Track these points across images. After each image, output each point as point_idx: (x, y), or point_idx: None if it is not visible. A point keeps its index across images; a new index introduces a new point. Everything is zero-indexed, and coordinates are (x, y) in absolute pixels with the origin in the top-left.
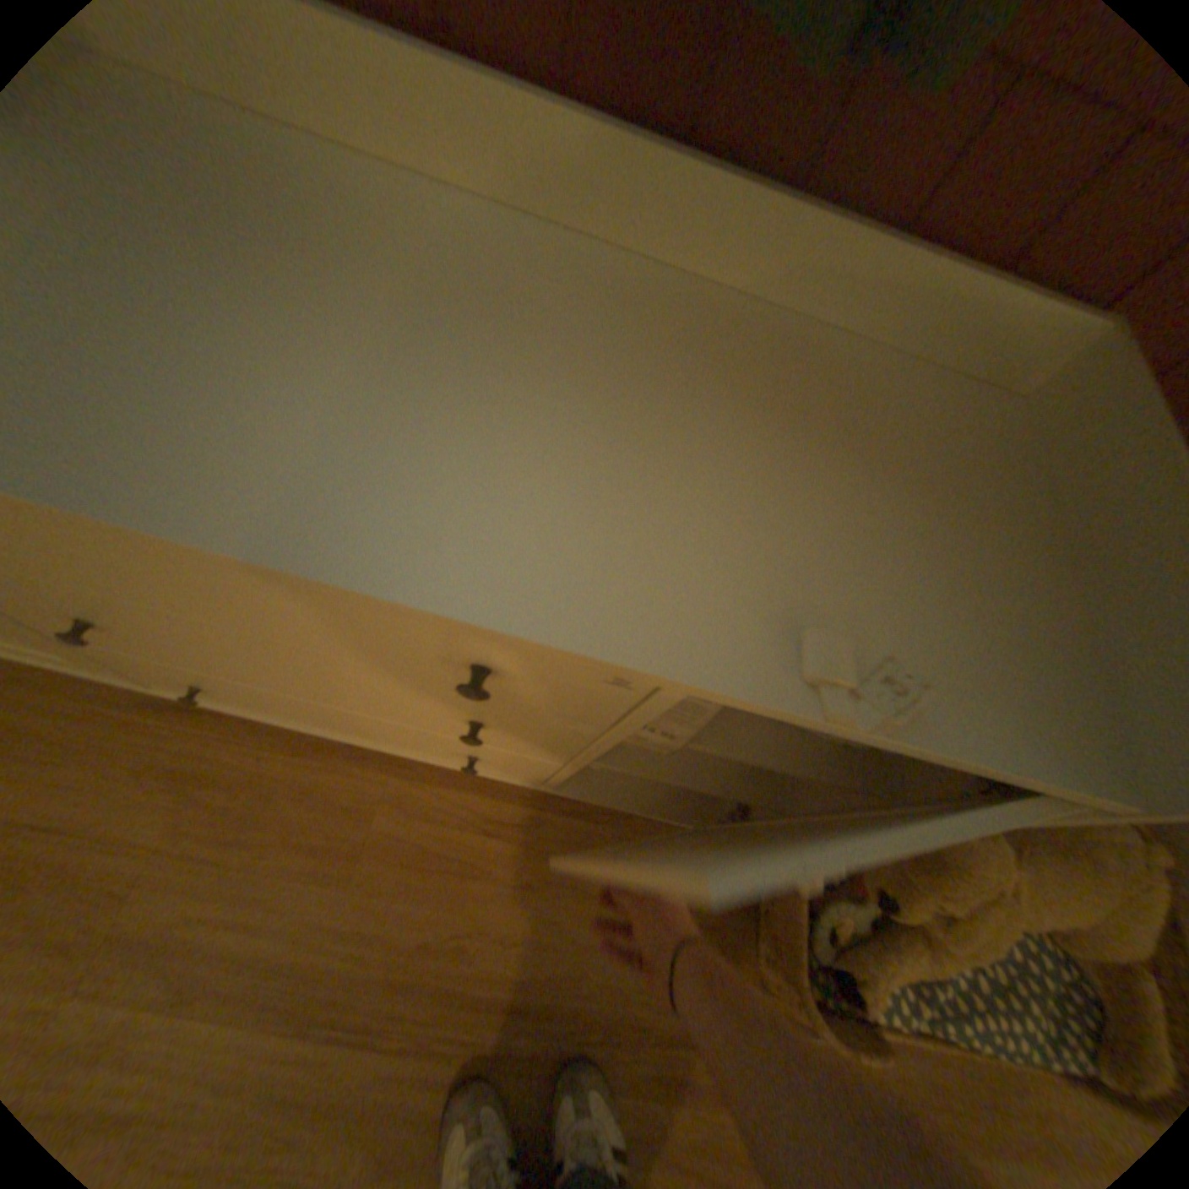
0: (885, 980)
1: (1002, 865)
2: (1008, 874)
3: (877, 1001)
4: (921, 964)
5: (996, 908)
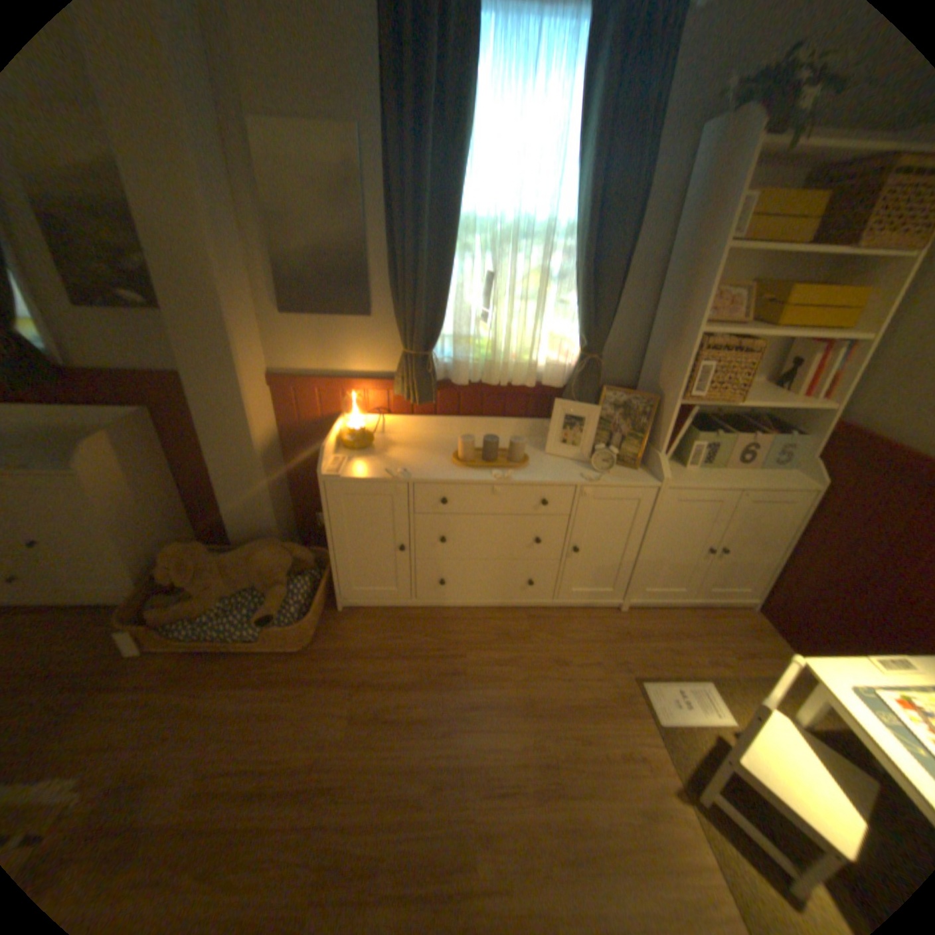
0: (161, 612)
1: (188, 550)
2: (194, 554)
3: (161, 623)
4: (187, 608)
5: (204, 573)
